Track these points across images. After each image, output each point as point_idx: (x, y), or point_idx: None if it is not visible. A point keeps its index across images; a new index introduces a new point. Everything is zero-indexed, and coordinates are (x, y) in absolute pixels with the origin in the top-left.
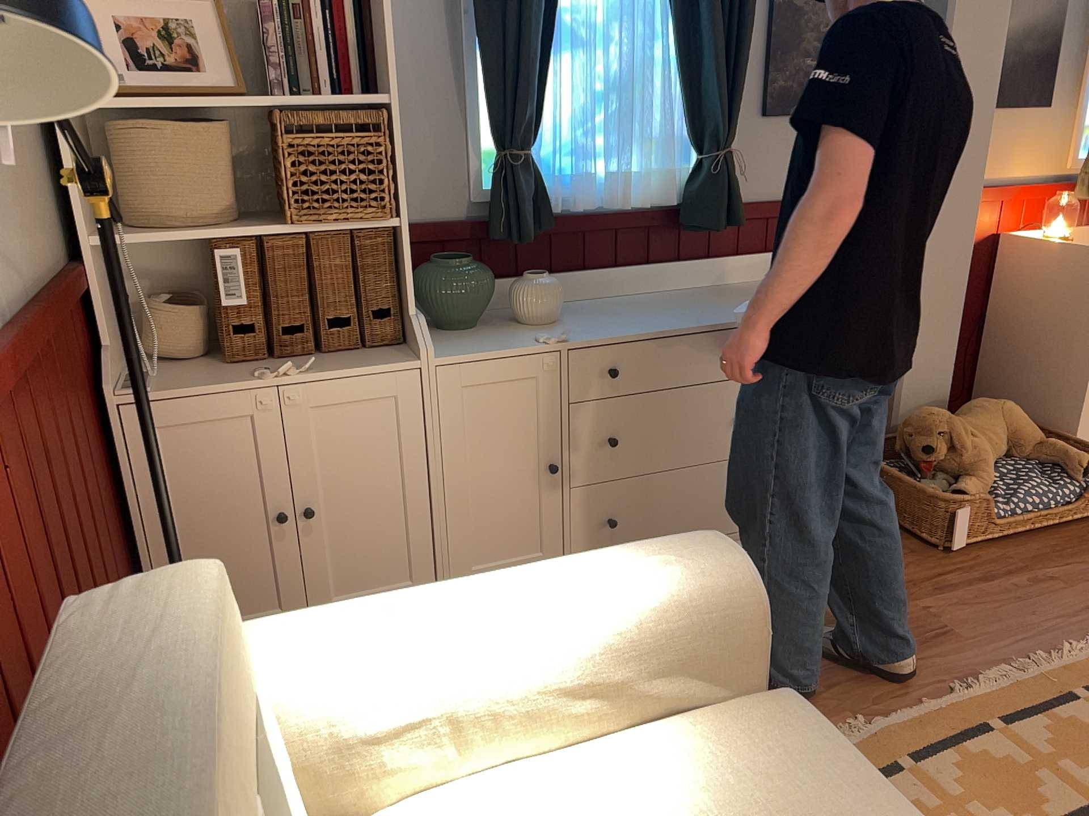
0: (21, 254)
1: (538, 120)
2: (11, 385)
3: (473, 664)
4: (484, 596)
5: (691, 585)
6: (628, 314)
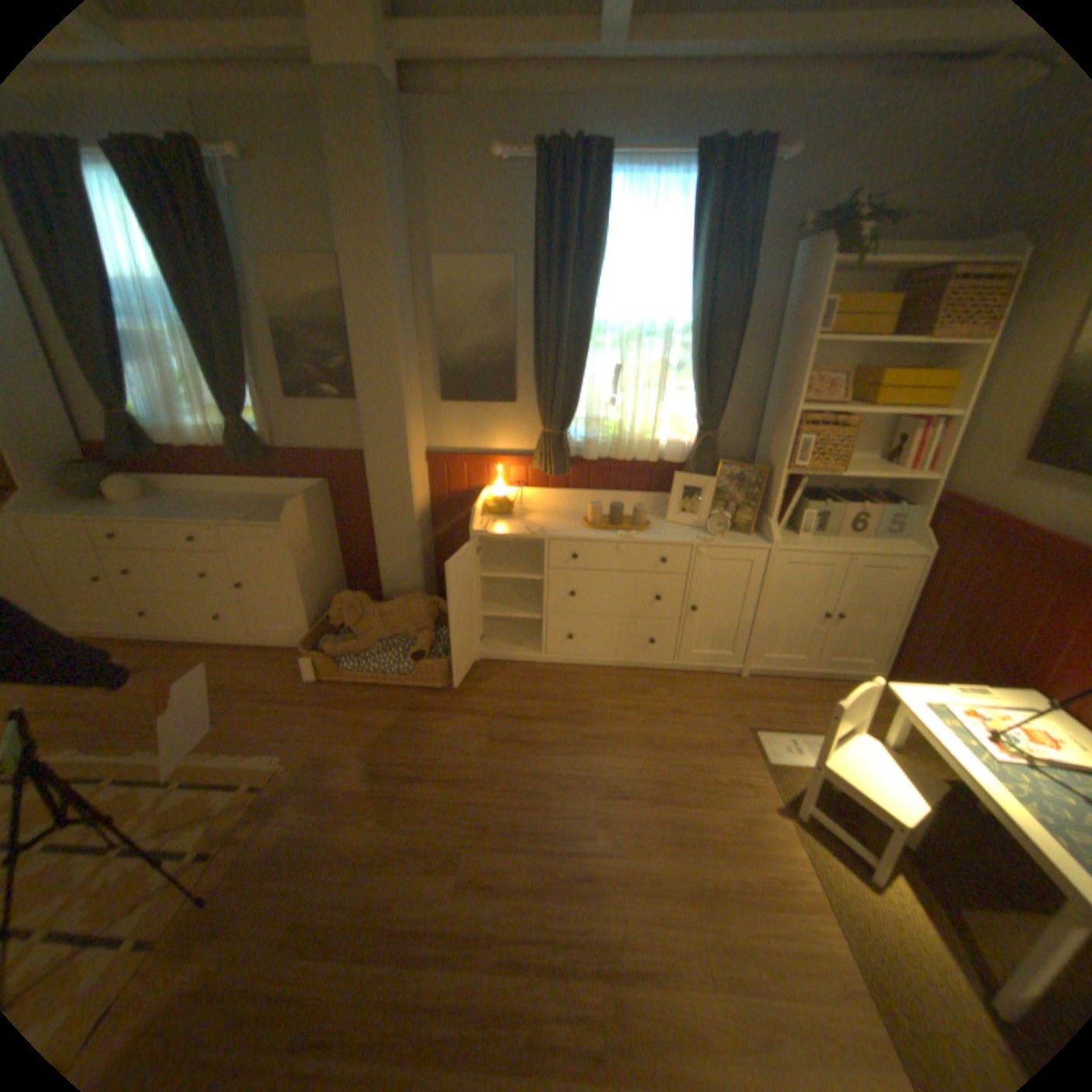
0: None
1: (119, 395)
2: None
3: None
4: None
5: None
6: (169, 504)
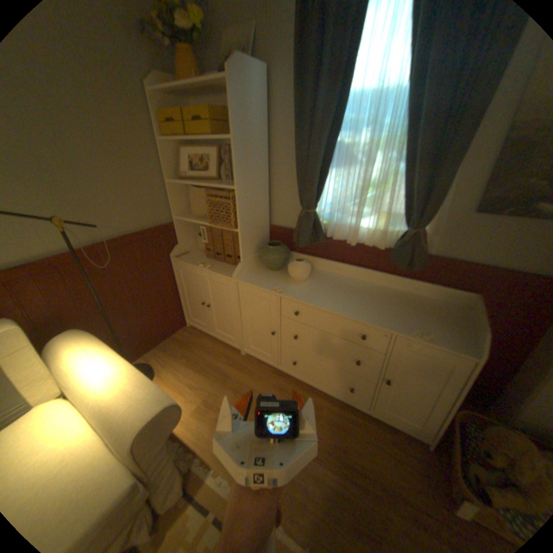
0: (127, 222)
1: (319, 196)
2: (90, 257)
3: (77, 385)
4: (100, 369)
5: (122, 417)
6: (334, 289)
